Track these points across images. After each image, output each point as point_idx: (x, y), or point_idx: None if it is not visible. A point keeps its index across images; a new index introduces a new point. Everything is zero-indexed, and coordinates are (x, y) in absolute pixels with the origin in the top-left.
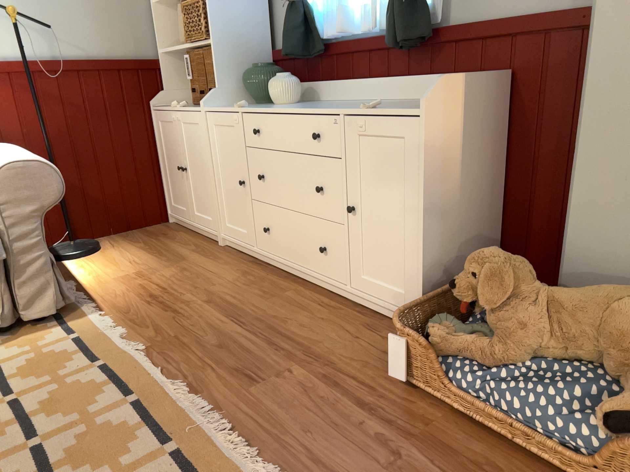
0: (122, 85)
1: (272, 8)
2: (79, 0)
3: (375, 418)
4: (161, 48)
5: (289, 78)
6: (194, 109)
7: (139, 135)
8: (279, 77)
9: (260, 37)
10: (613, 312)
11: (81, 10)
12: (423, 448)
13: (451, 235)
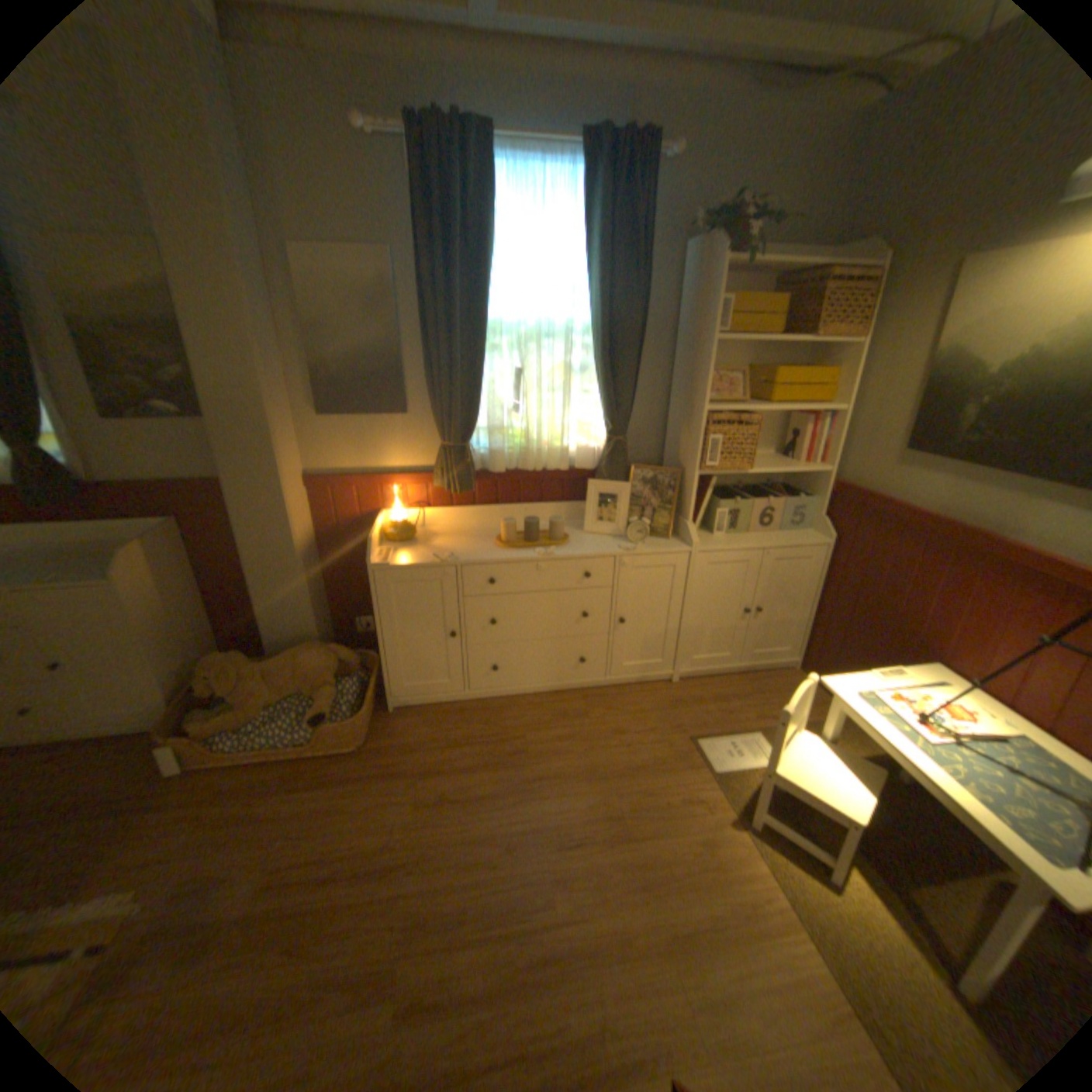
0: None
1: None
2: None
3: (168, 812)
4: None
5: None
6: None
7: None
8: None
9: None
10: (297, 666)
11: None
12: (214, 804)
13: (173, 651)
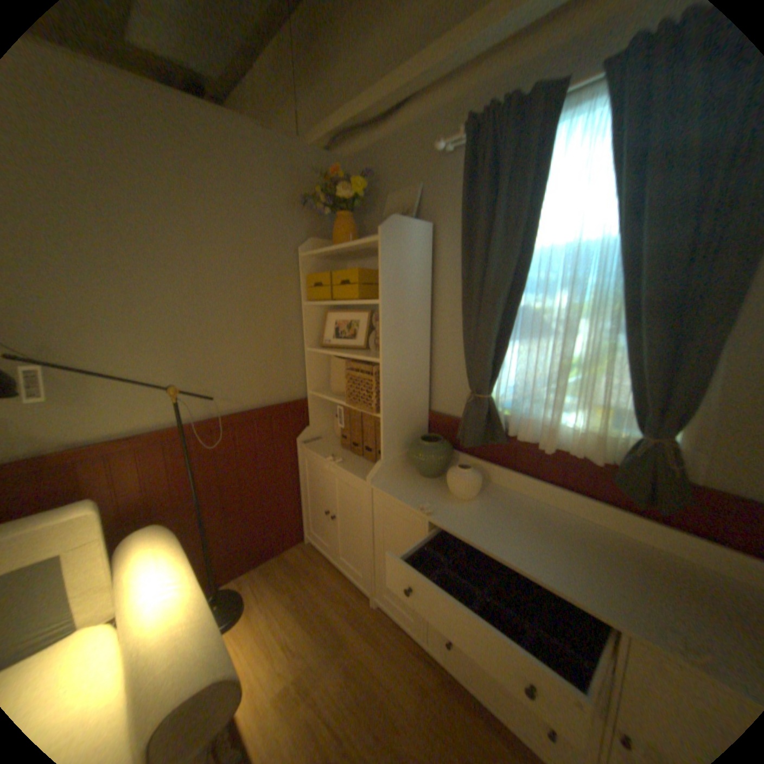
0: (273, 425)
1: (433, 370)
2: (239, 353)
3: None
4: (311, 386)
5: (477, 473)
6: (355, 471)
7: (284, 467)
8: (465, 472)
9: (423, 400)
10: None
11: (240, 362)
12: None
13: None
